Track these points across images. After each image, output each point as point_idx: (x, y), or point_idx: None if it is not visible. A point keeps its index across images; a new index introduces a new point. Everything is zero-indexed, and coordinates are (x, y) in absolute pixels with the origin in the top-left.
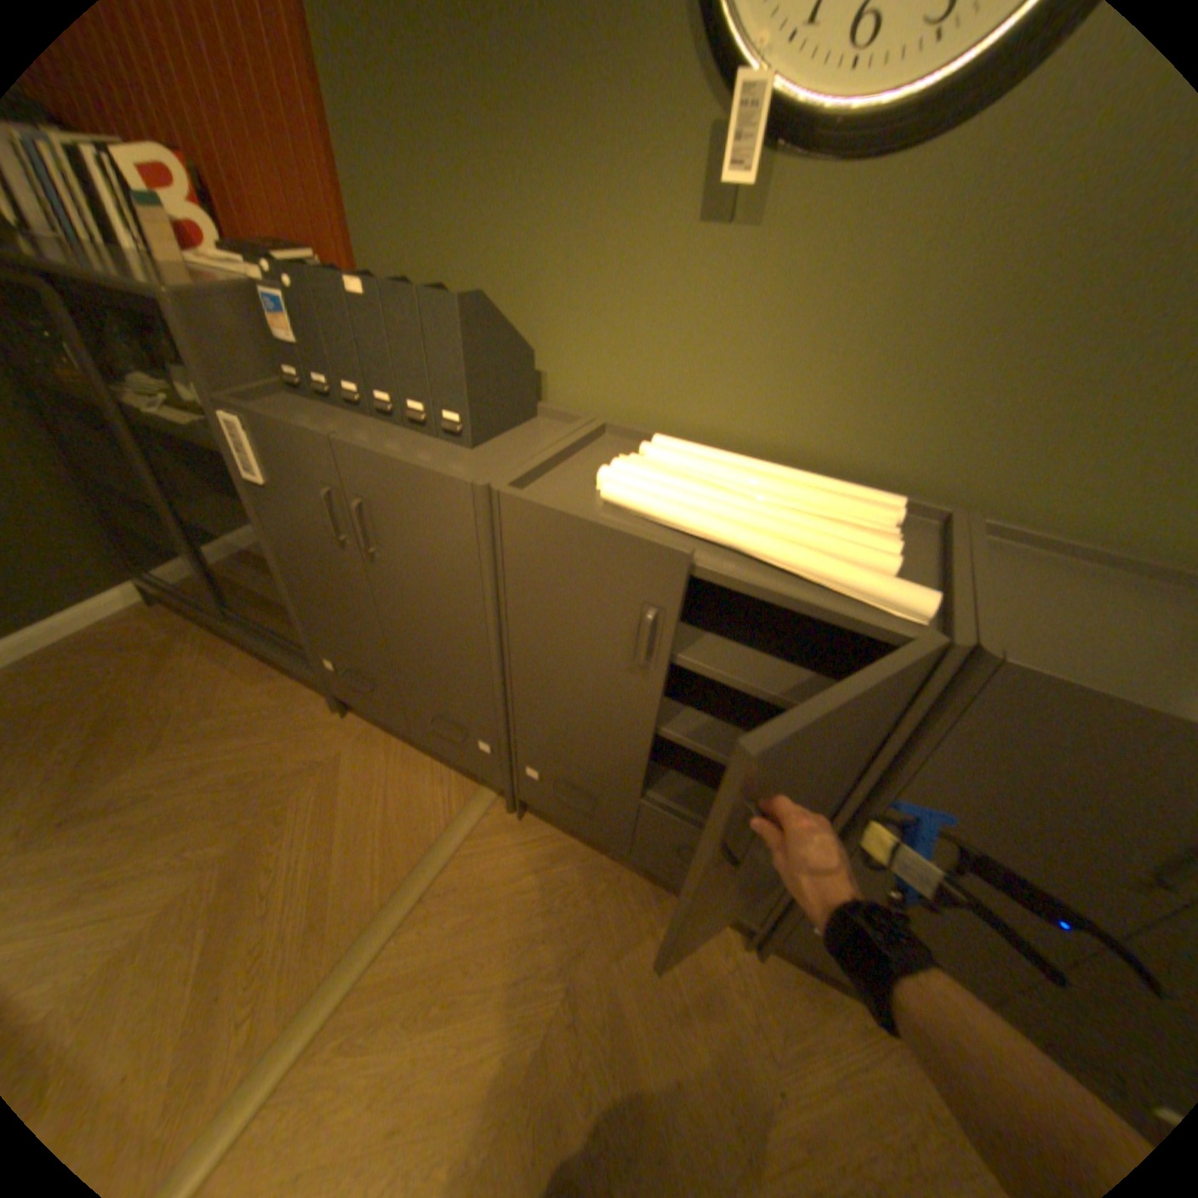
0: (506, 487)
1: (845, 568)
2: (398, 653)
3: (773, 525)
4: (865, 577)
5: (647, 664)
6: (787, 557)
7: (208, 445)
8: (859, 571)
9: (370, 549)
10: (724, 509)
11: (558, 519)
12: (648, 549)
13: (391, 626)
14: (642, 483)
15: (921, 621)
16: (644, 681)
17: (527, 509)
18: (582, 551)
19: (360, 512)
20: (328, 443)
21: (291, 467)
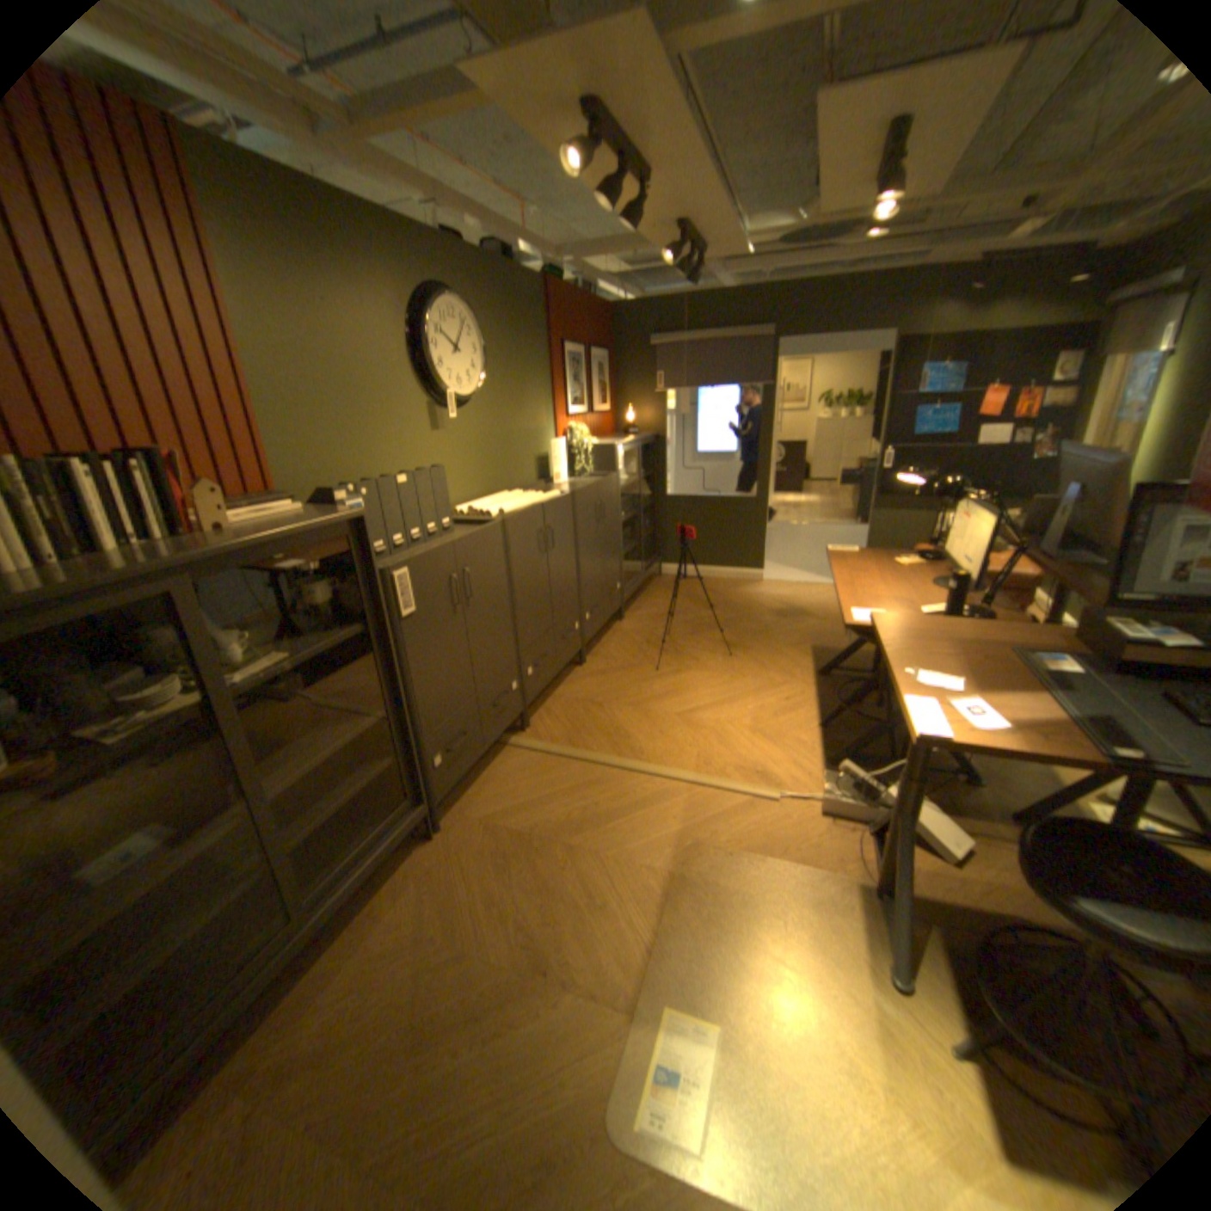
0: (500, 522)
1: (547, 496)
2: (478, 670)
3: (527, 499)
4: (550, 495)
5: (544, 555)
6: (541, 500)
7: (334, 644)
8: (549, 495)
9: (469, 598)
10: (518, 502)
11: (521, 517)
12: (537, 511)
13: (476, 650)
14: (502, 507)
15: (564, 495)
16: (545, 563)
17: (514, 520)
18: (527, 525)
19: (467, 576)
20: (453, 546)
21: (433, 580)
